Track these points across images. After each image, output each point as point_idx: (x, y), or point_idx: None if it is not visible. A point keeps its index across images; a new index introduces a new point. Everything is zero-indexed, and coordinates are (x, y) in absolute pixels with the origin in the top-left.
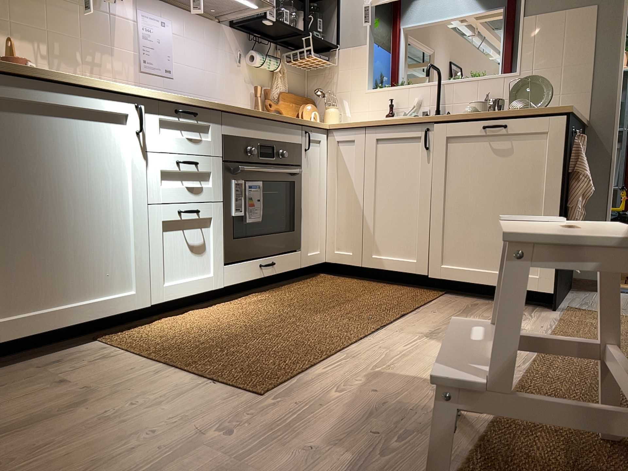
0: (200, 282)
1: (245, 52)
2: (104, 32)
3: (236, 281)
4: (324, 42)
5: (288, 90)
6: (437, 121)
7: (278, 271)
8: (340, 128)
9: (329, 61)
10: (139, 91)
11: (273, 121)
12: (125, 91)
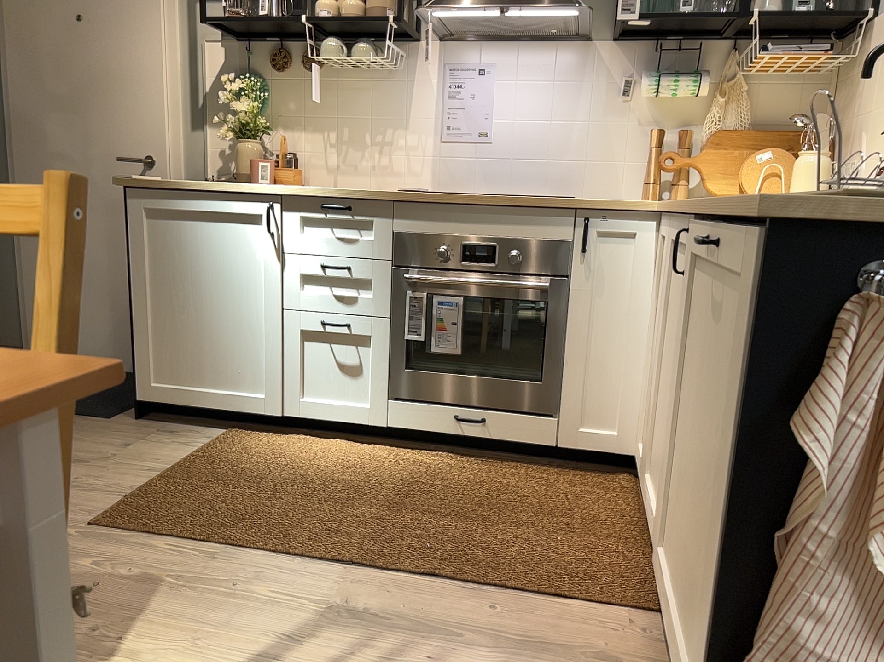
0: (348, 412)
1: (642, 73)
2: (394, 101)
3: (407, 428)
4: (809, 15)
5: (763, 122)
6: (696, 220)
7: (497, 438)
8: (665, 215)
9: (850, 49)
10: (285, 186)
11: (496, 207)
12: (255, 190)
